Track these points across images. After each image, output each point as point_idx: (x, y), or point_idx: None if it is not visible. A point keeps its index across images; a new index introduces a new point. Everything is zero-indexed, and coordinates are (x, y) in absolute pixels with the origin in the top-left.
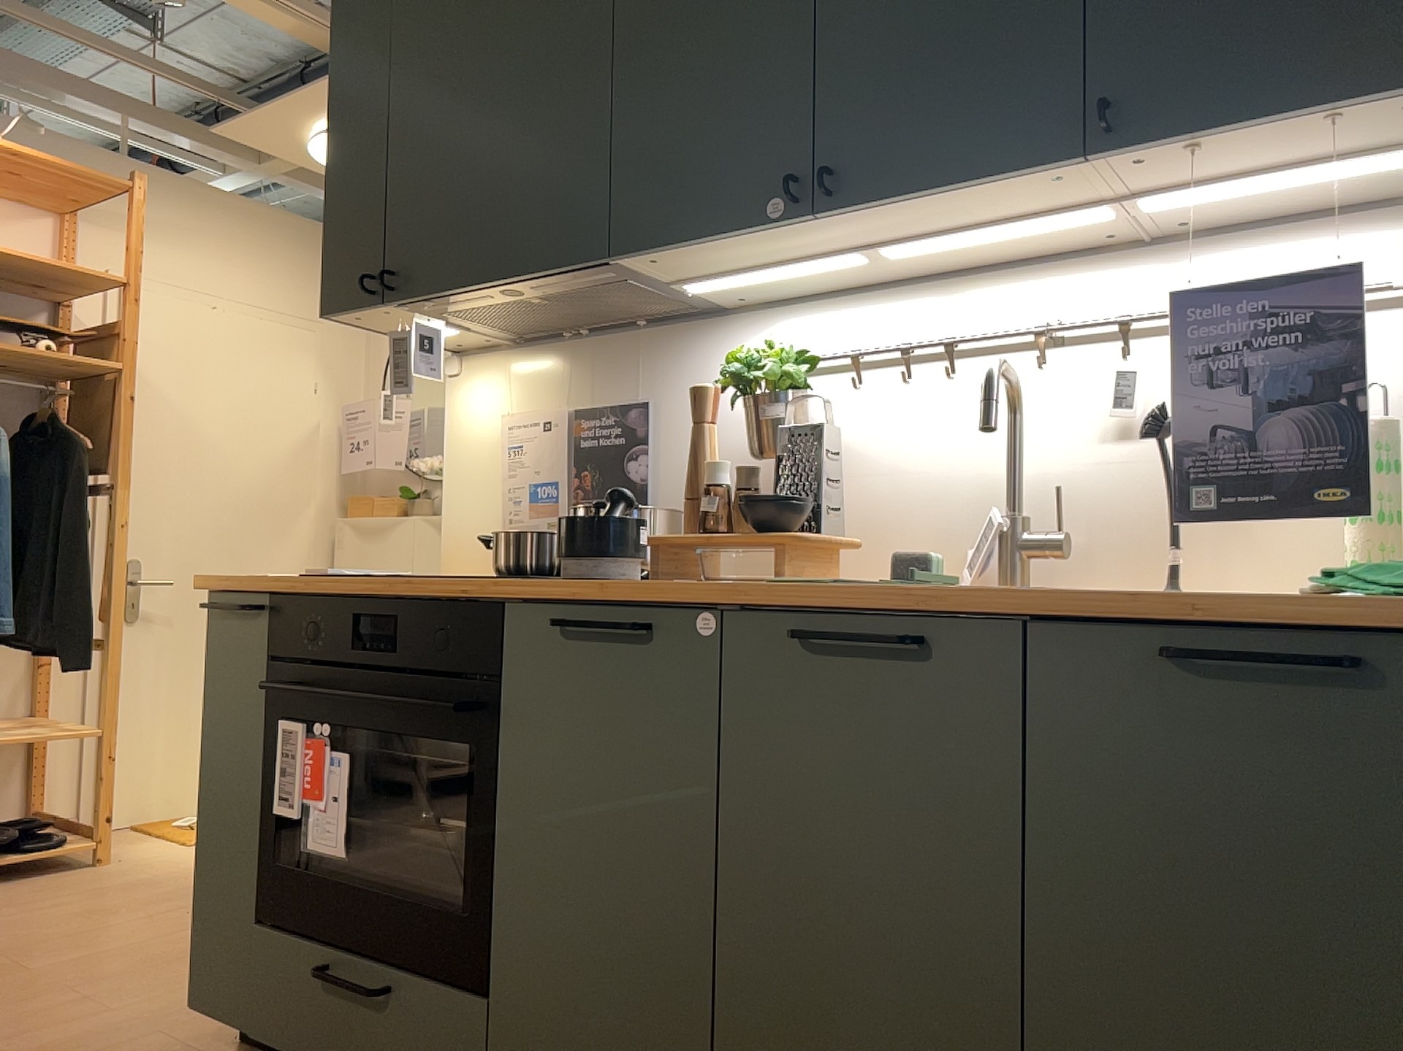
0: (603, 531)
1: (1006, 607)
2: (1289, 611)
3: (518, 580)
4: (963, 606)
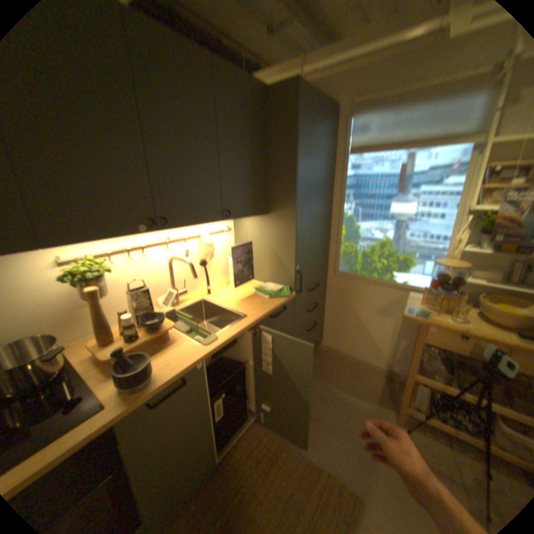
0: (145, 367)
1: (255, 323)
2: (276, 304)
3: (98, 412)
4: (250, 327)
